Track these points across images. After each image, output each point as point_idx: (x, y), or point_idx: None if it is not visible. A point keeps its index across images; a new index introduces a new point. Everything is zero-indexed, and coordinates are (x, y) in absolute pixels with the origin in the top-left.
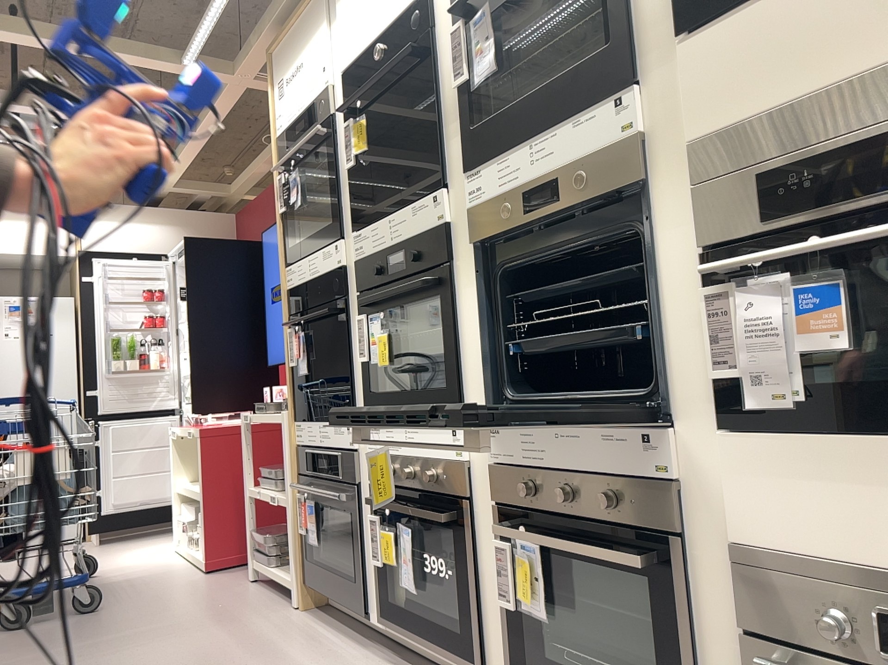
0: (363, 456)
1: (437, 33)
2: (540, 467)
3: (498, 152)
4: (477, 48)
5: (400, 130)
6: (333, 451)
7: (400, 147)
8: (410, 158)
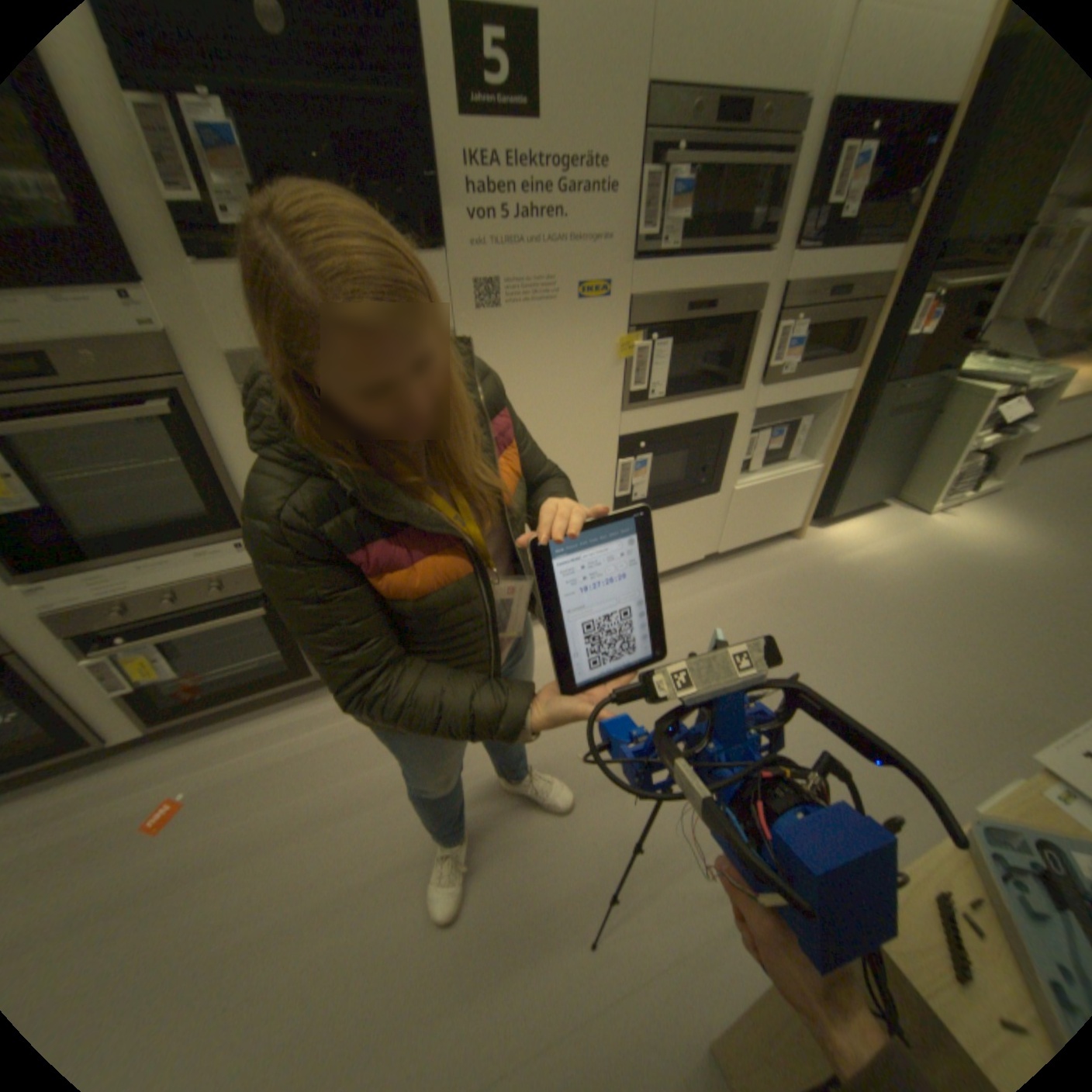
0: None
1: None
2: (123, 596)
3: None
4: None
5: None
6: None
7: None
8: None
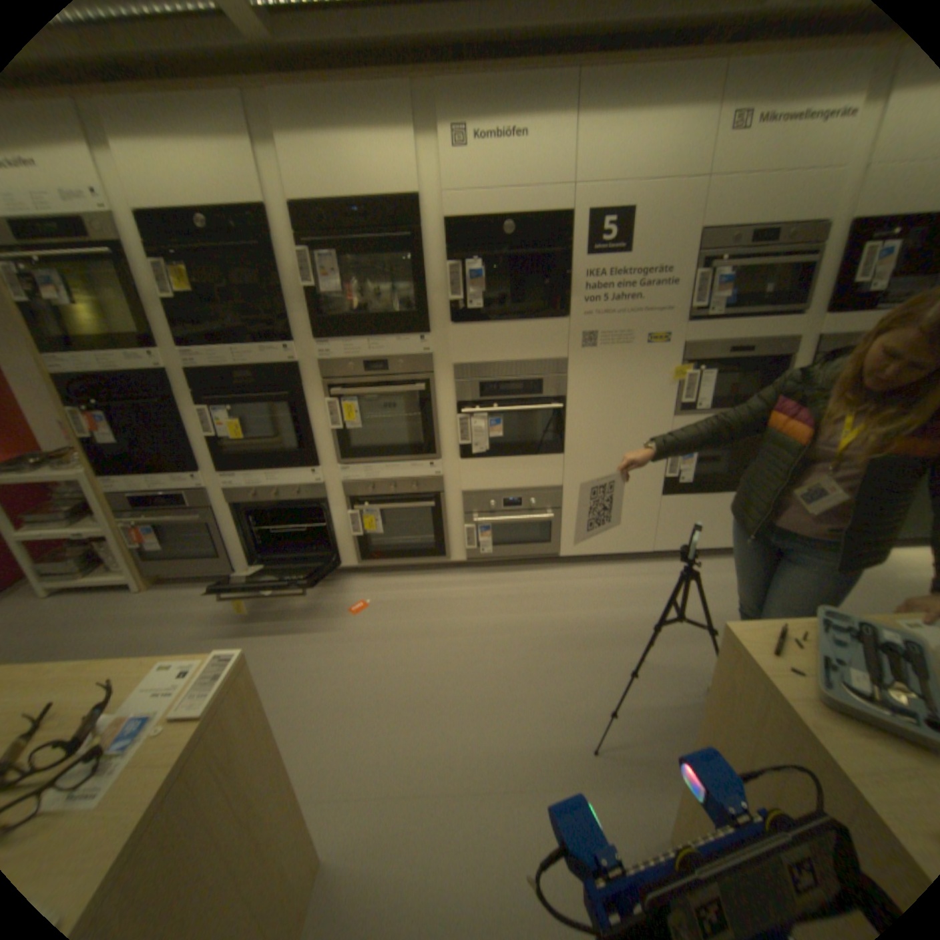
0: (203, 490)
1: (274, 239)
2: (376, 480)
3: (343, 337)
4: (322, 272)
5: (216, 280)
6: (166, 492)
7: (222, 295)
8: (233, 305)
